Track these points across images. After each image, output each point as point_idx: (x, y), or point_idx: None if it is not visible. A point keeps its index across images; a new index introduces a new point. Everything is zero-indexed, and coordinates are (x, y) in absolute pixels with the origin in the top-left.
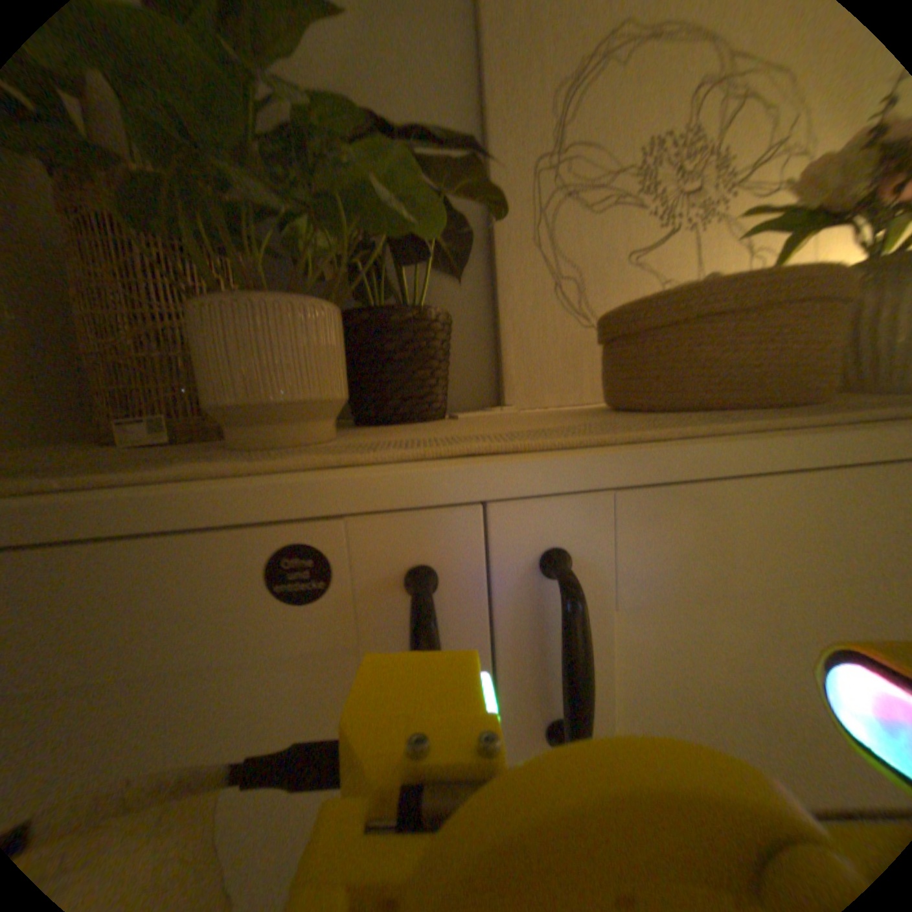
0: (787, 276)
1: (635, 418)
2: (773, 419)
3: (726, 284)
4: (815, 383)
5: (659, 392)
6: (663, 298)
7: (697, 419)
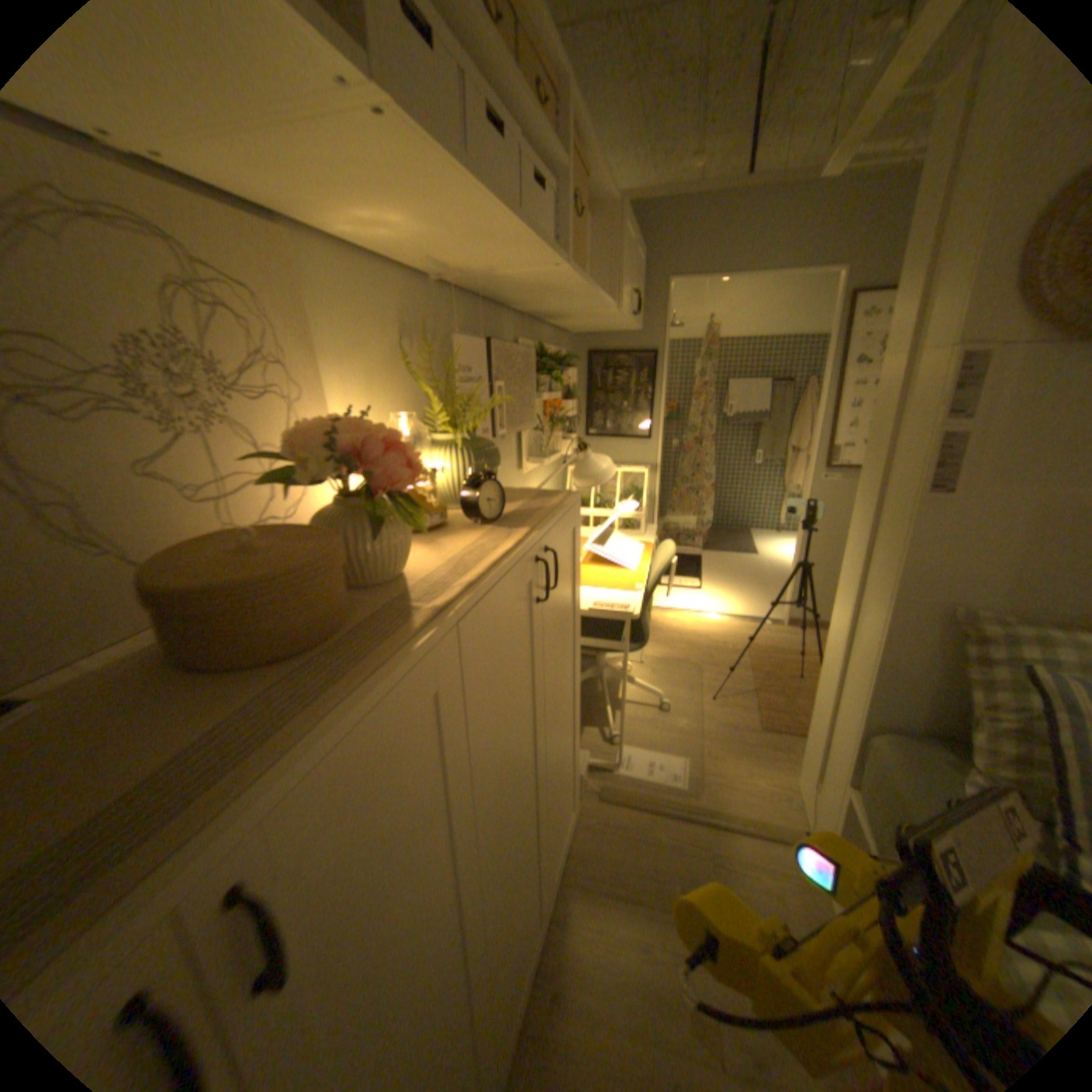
0: (306, 566)
1: (220, 690)
2: (322, 674)
3: (267, 574)
4: (336, 616)
5: (231, 653)
6: (214, 580)
7: (273, 682)
